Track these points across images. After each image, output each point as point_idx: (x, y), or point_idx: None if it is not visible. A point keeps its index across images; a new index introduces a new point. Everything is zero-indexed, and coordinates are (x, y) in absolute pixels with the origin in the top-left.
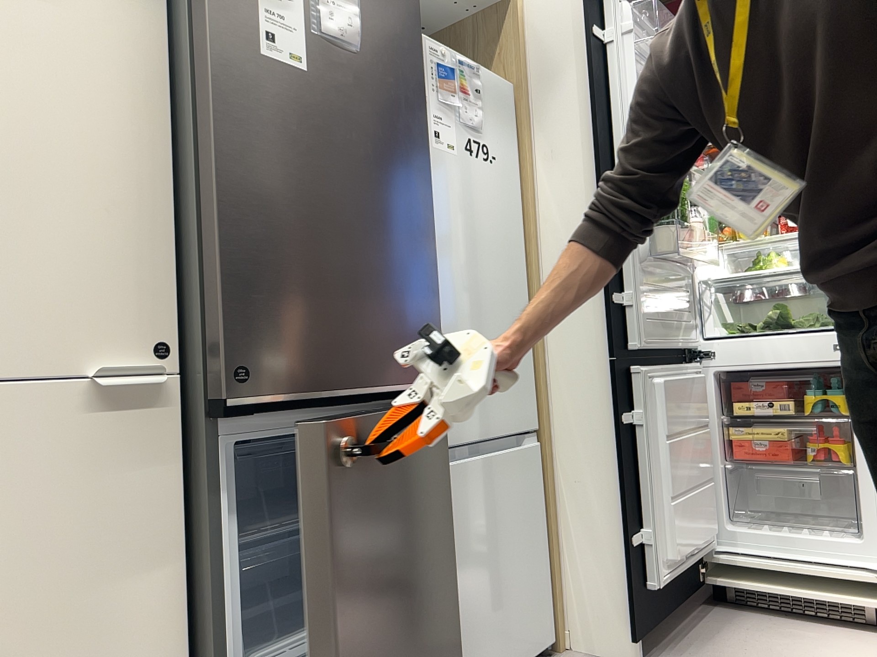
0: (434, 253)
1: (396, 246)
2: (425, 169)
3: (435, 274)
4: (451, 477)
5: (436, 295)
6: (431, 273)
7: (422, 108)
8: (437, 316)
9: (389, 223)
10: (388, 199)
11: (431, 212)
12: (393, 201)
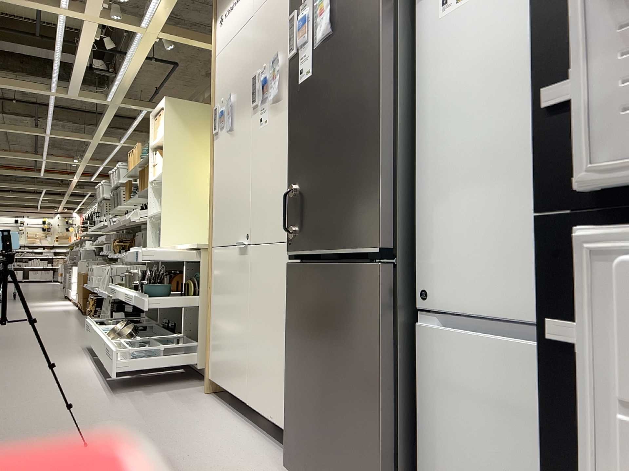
0: (379, 141)
1: (349, 151)
2: (376, 73)
3: (379, 159)
4: (440, 343)
5: (379, 177)
6: (376, 160)
7: (377, 22)
8: (379, 195)
9: (346, 137)
10: (347, 119)
11: (379, 107)
12: (350, 119)
